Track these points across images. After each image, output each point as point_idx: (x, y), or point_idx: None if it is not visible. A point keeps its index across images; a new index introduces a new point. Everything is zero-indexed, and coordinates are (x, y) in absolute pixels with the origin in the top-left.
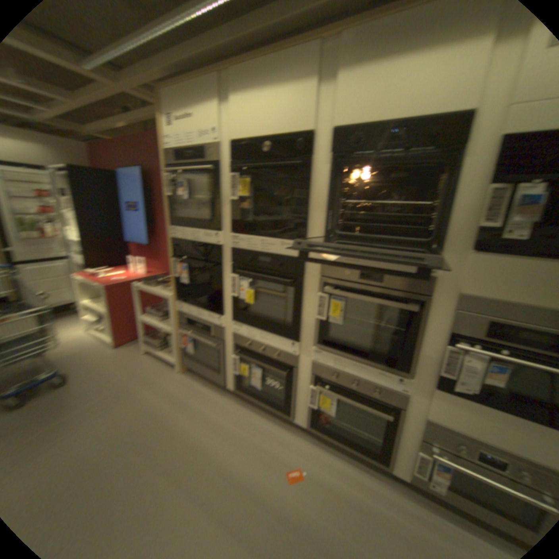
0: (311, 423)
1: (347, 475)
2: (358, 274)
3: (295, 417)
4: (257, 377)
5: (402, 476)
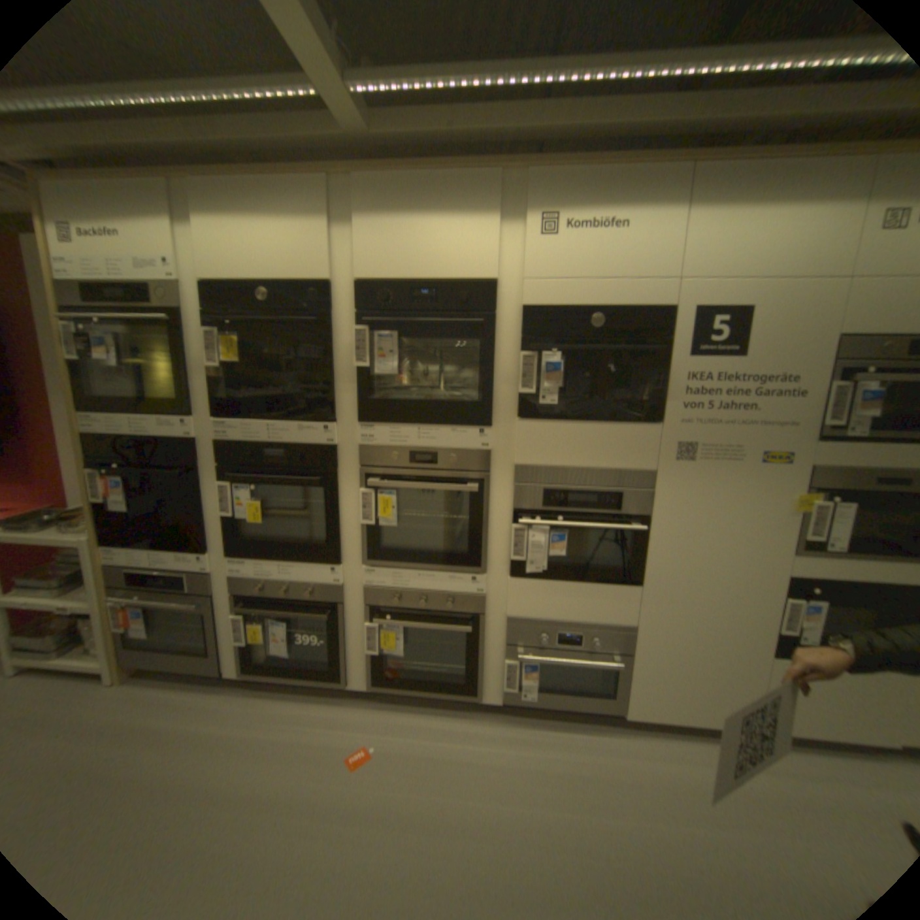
0: (373, 680)
1: (429, 729)
2: (408, 457)
3: (349, 679)
4: (280, 637)
5: (492, 702)
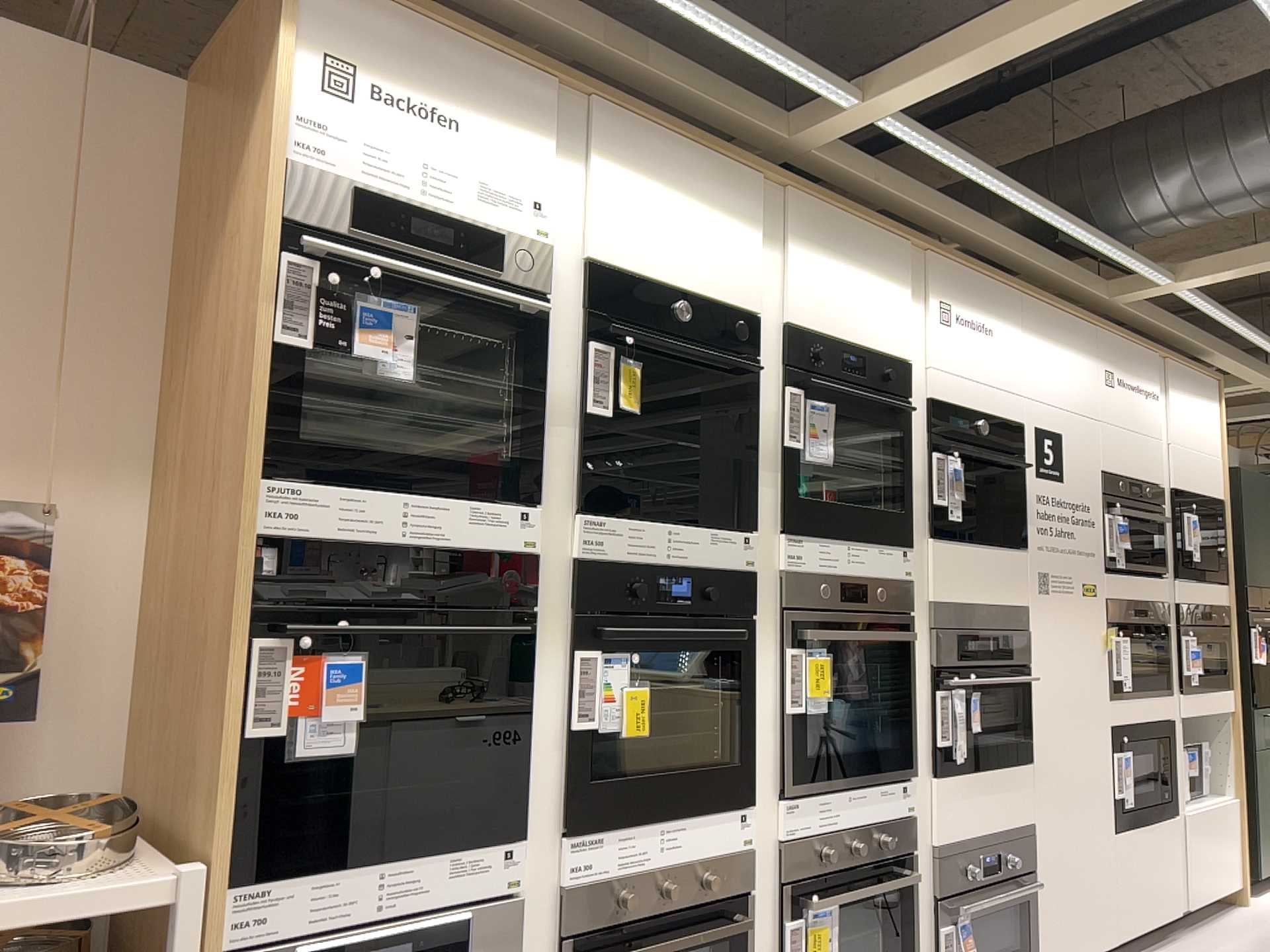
0: None
1: None
2: (830, 586)
3: None
4: None
5: None
